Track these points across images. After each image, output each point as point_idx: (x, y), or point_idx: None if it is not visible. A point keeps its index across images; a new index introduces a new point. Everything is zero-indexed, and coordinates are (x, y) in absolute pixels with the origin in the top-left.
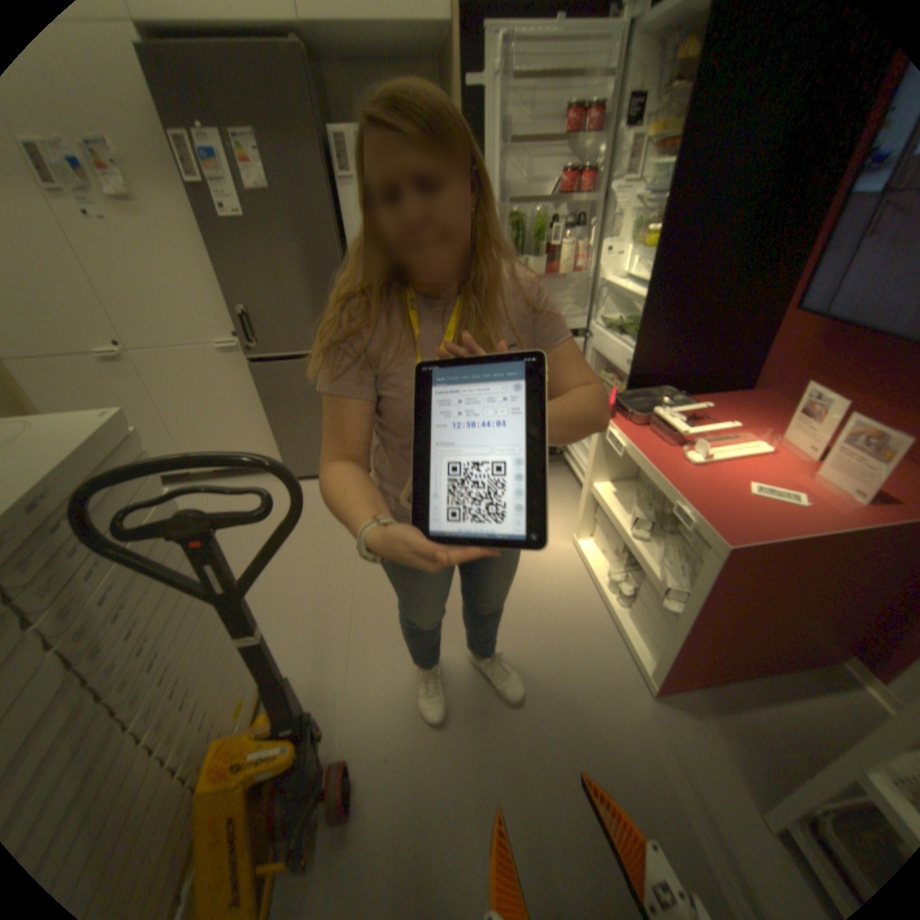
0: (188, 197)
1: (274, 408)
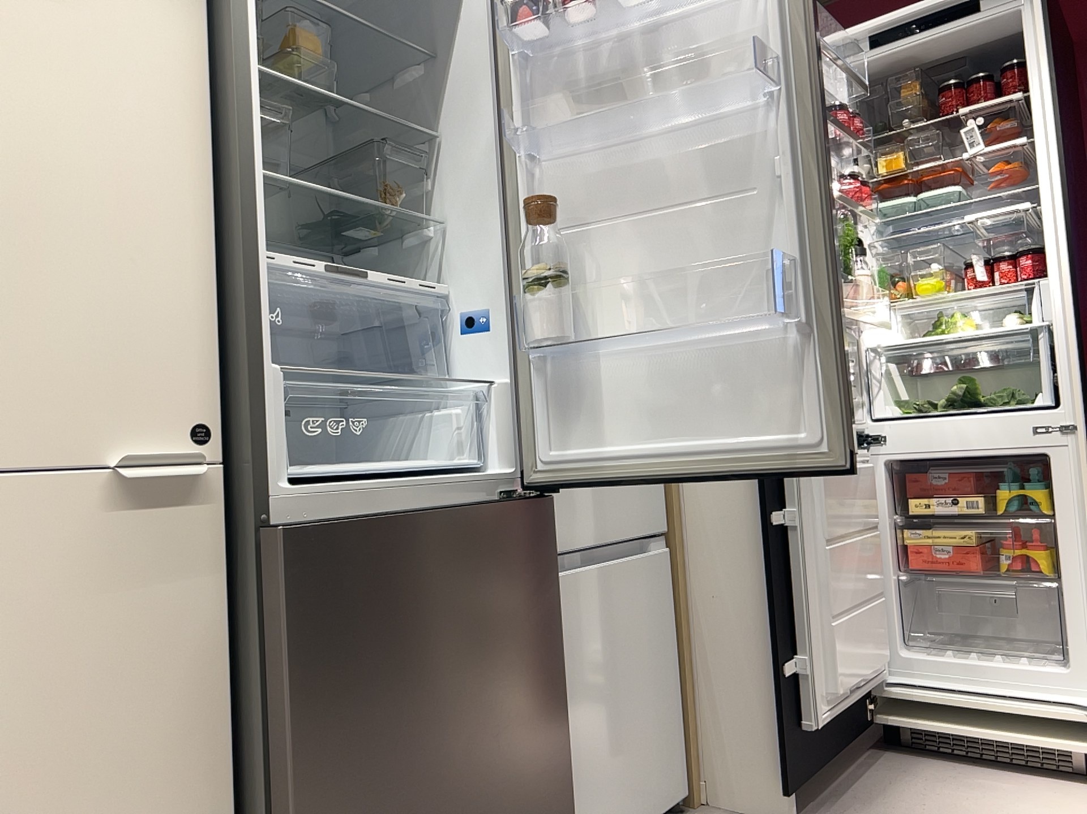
0: (189, 7)
1: (323, 718)
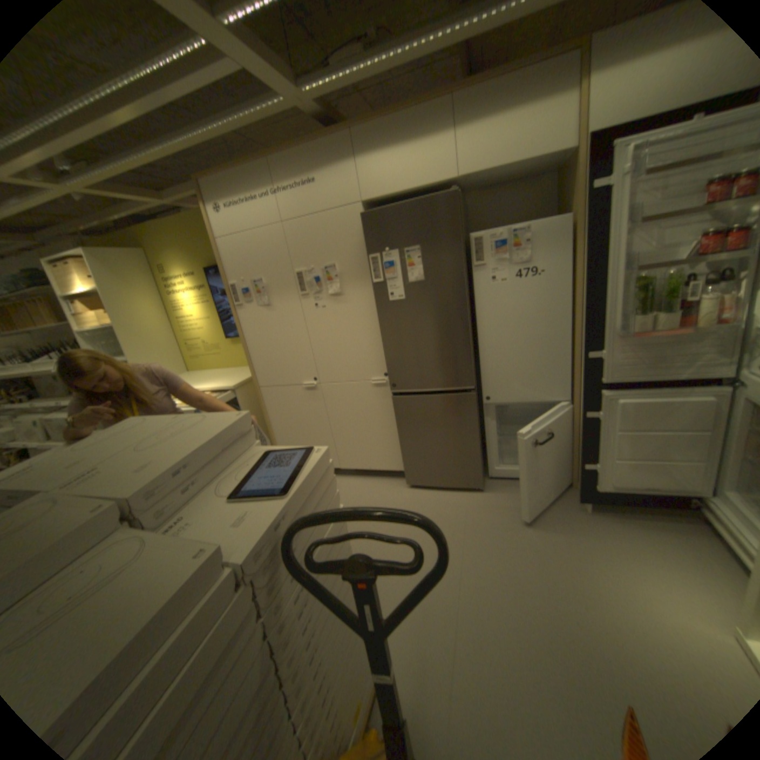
0: (372, 289)
1: (404, 429)
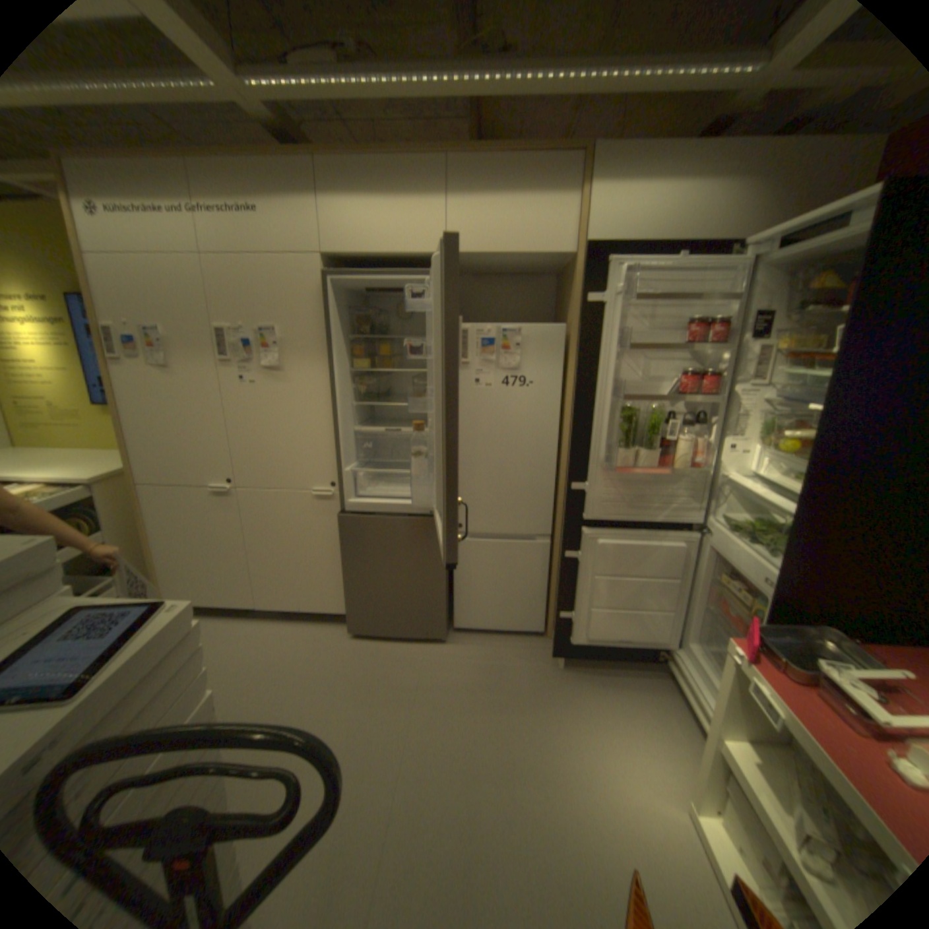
0: (325, 370)
1: (351, 558)
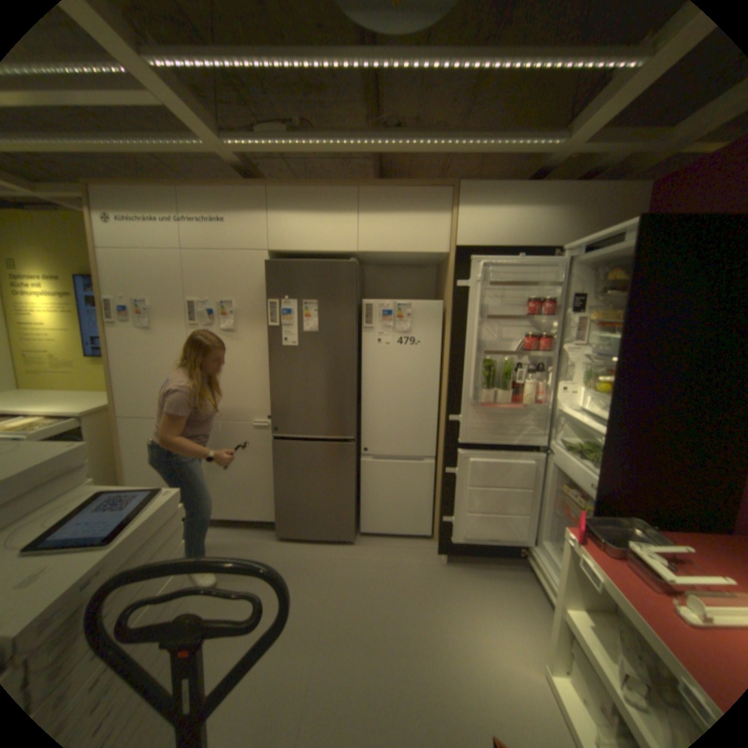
0: (268, 331)
1: (281, 475)
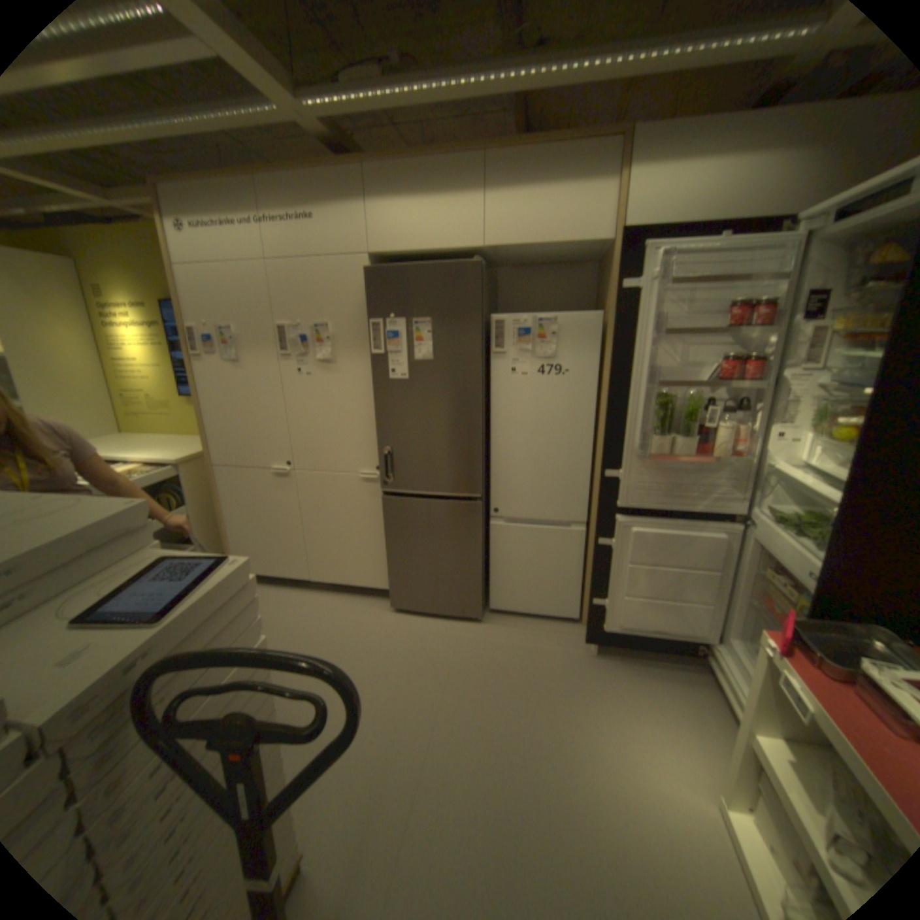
0: (372, 362)
1: (394, 538)
